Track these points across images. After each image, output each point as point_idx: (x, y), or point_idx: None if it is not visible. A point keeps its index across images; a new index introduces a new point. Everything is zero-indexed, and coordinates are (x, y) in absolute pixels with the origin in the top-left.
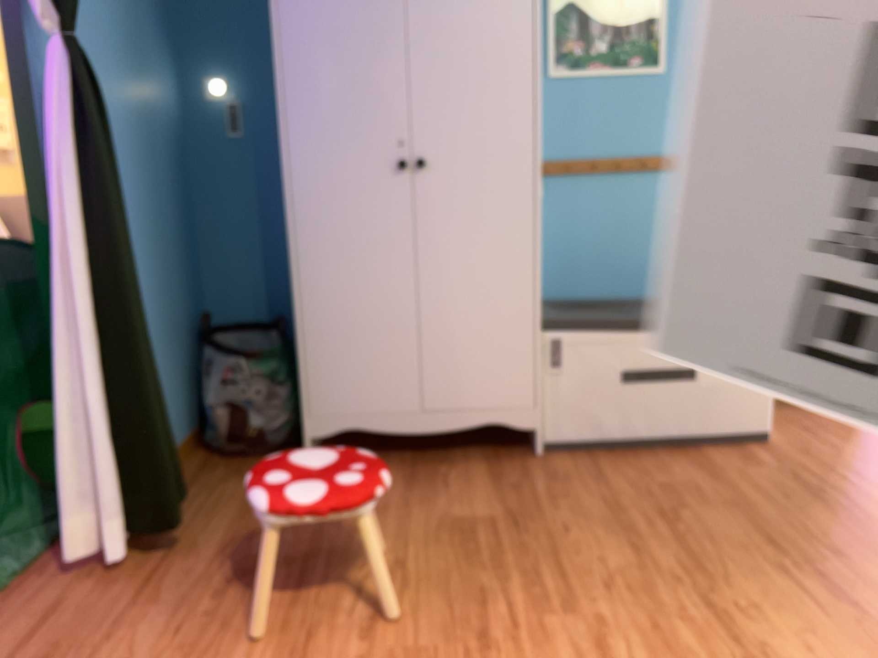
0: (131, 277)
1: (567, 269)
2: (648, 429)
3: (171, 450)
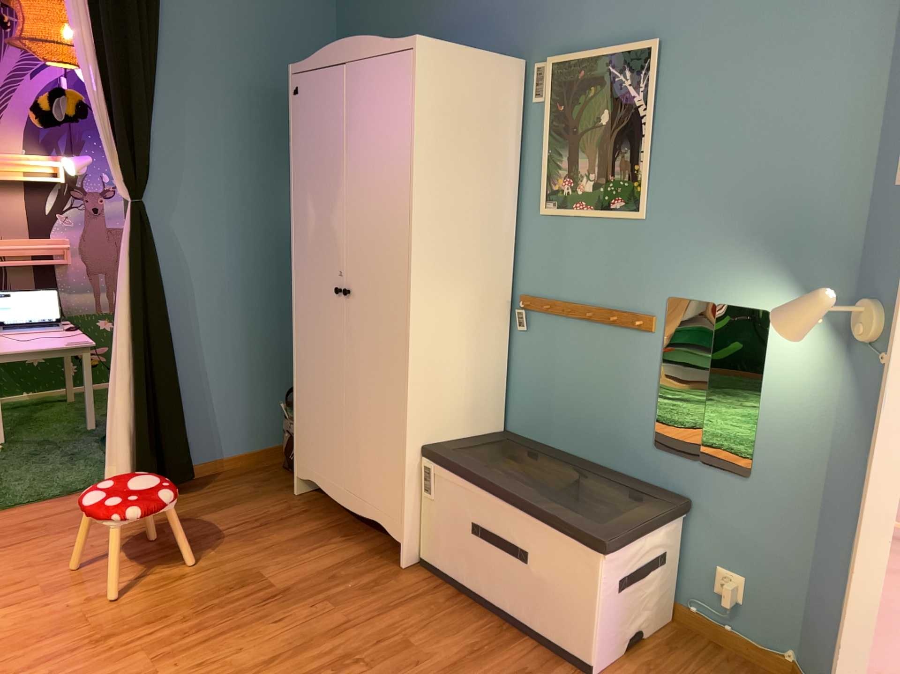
0: (168, 339)
1: (543, 408)
2: (489, 595)
3: (180, 451)
